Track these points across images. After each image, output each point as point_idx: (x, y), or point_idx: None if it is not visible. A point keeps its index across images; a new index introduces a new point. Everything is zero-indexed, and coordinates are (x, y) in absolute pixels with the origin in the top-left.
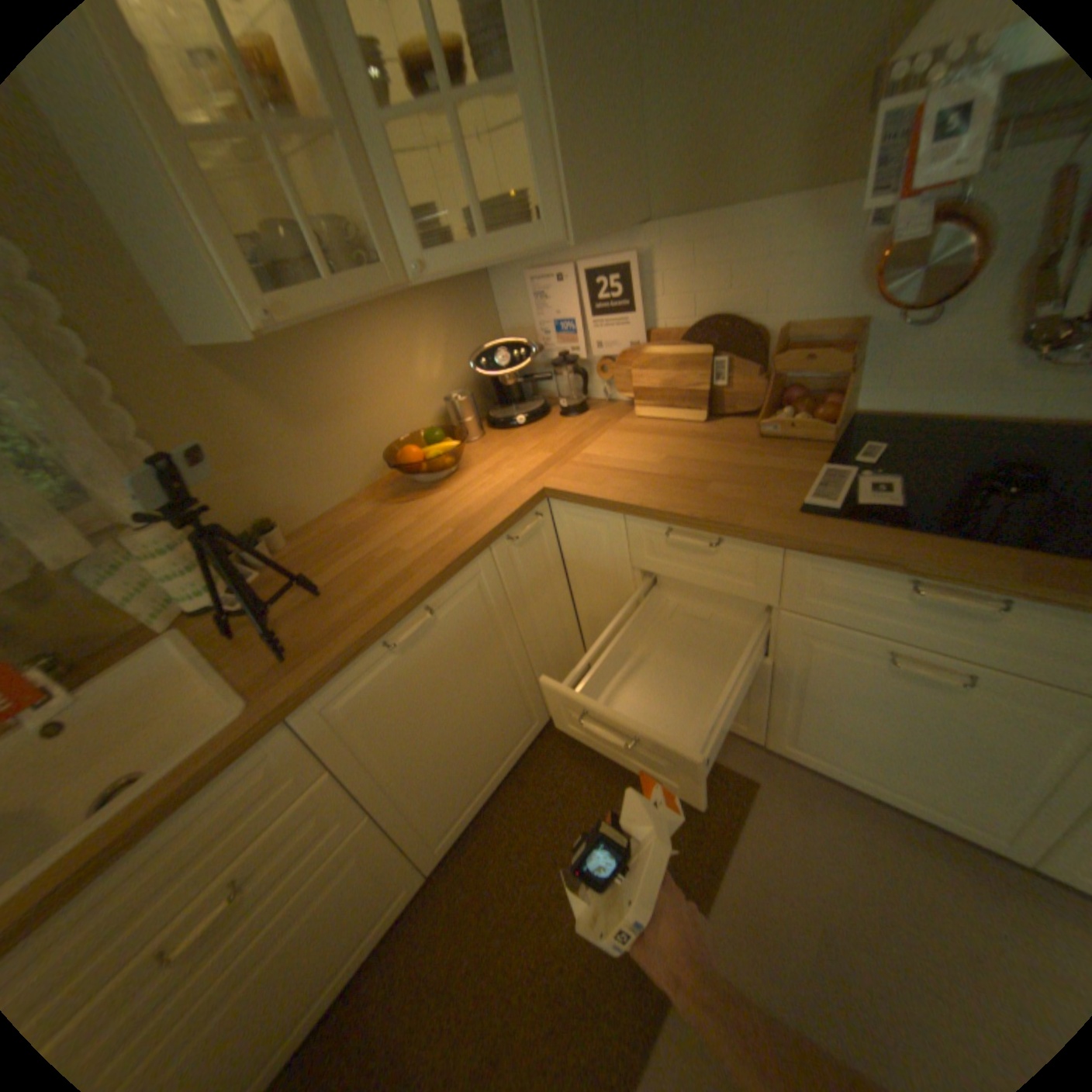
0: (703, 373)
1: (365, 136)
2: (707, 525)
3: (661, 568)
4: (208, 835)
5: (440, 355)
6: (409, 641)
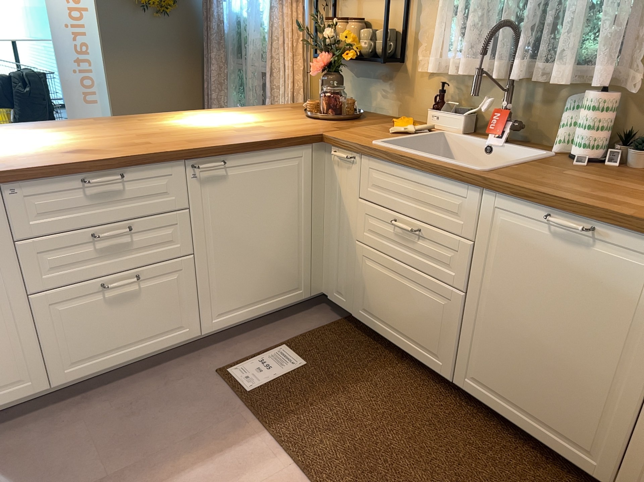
0: None
1: None
2: None
3: None
4: (431, 200)
5: None
6: (563, 235)
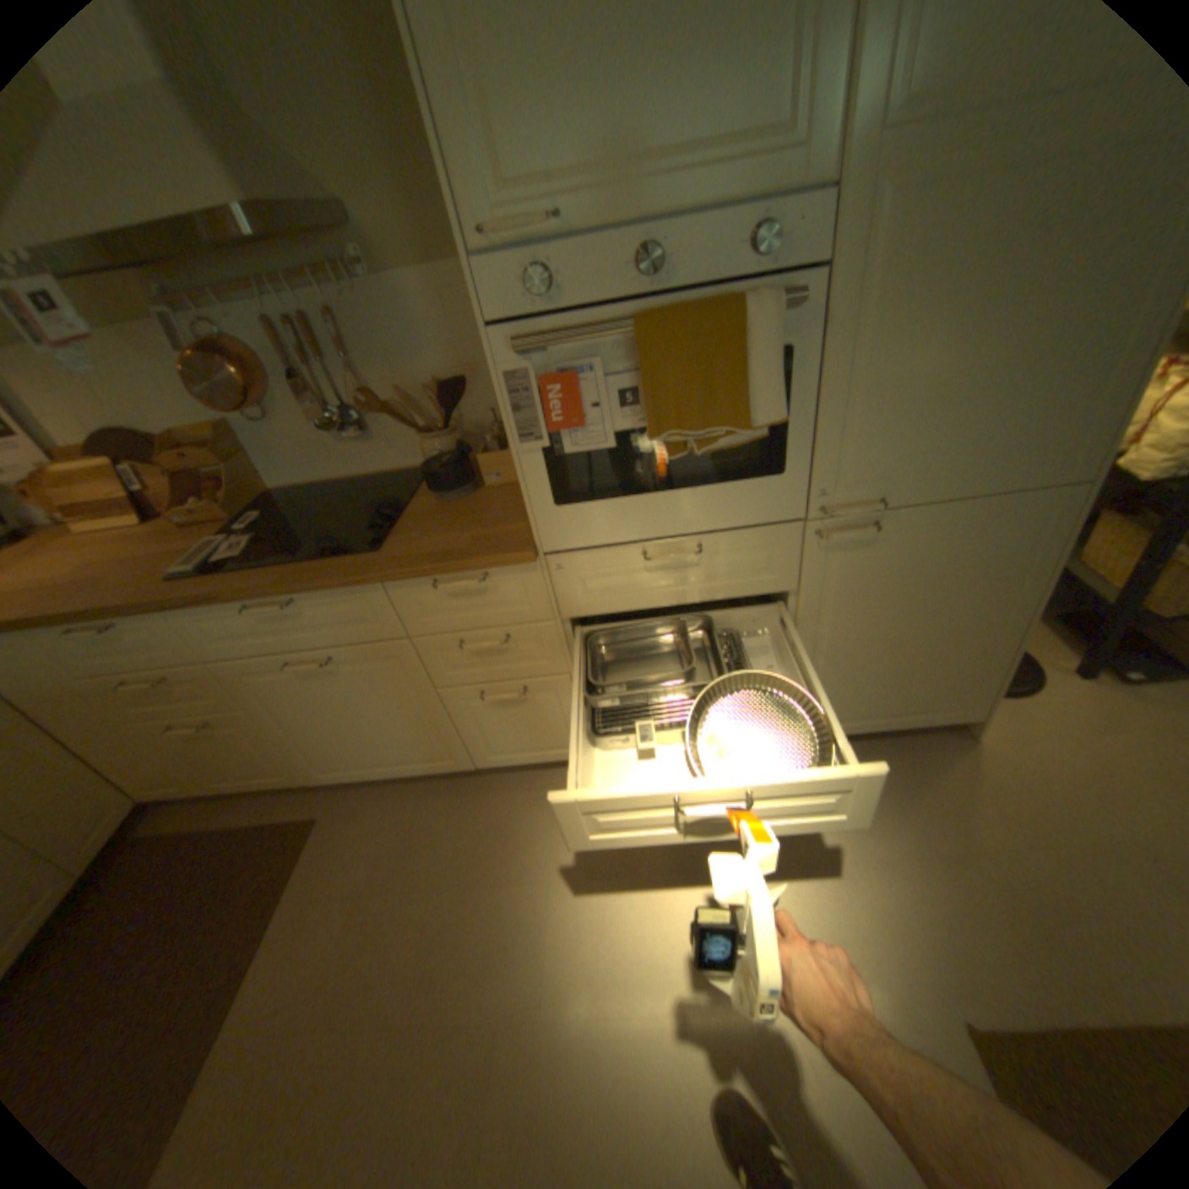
0: (114, 481)
1: None
2: (84, 615)
3: (97, 669)
4: None
5: None
6: None
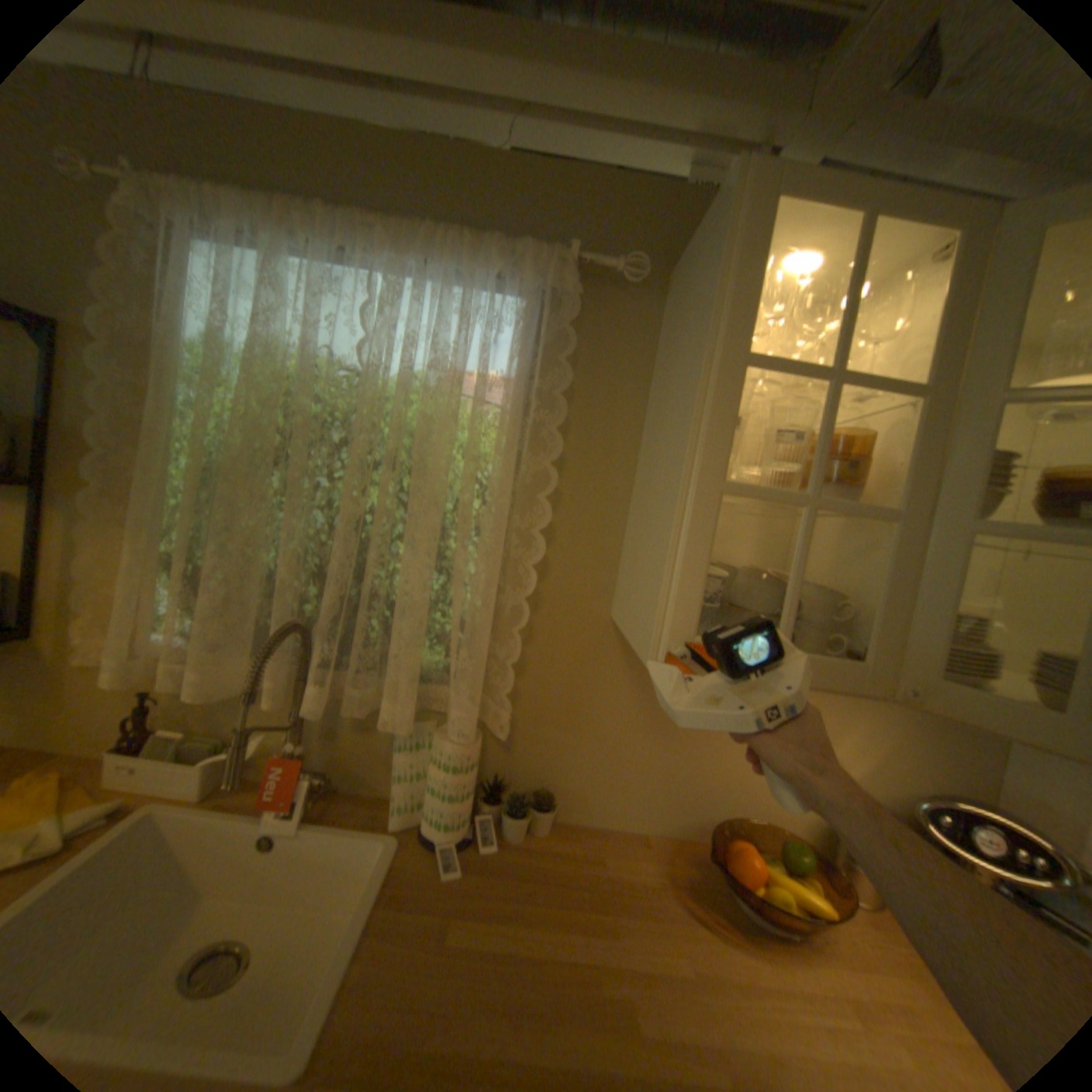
0: None
1: (943, 532)
2: None
3: None
4: None
5: (877, 757)
6: None
